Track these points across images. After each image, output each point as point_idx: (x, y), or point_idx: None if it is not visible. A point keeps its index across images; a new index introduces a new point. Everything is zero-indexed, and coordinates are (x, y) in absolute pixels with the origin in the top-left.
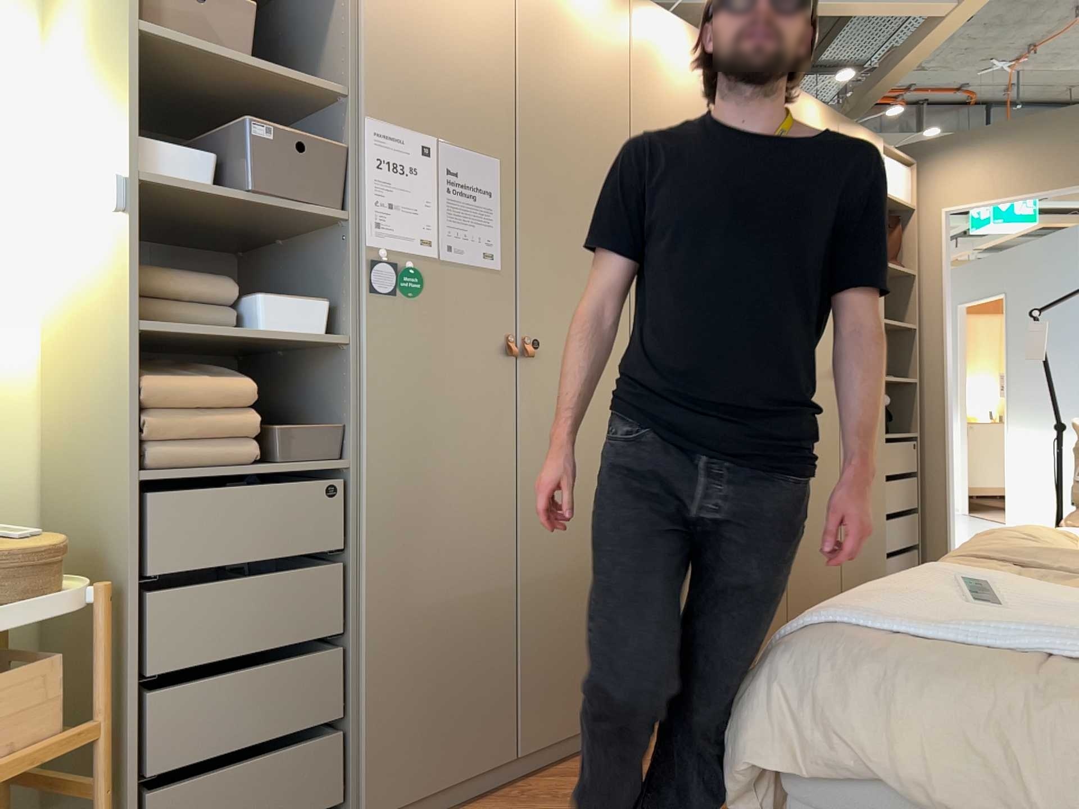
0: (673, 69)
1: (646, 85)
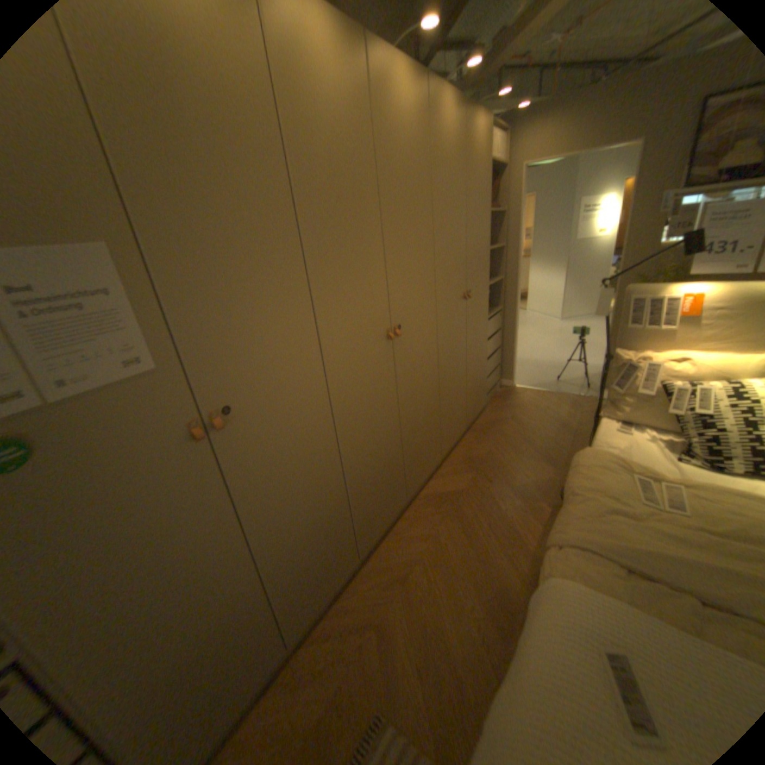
0: (320, 71)
1: (292, 98)
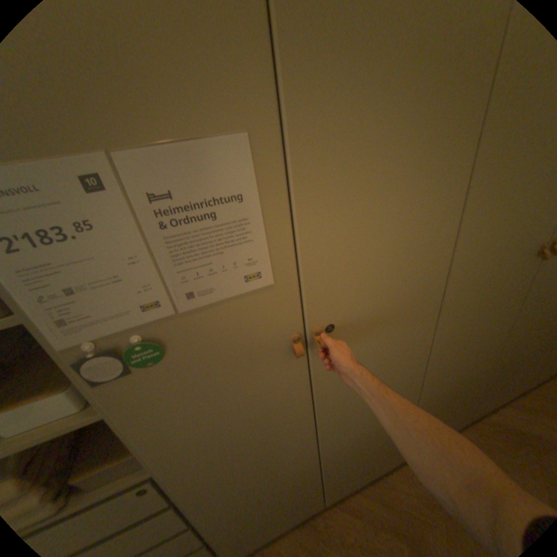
0: None
1: None
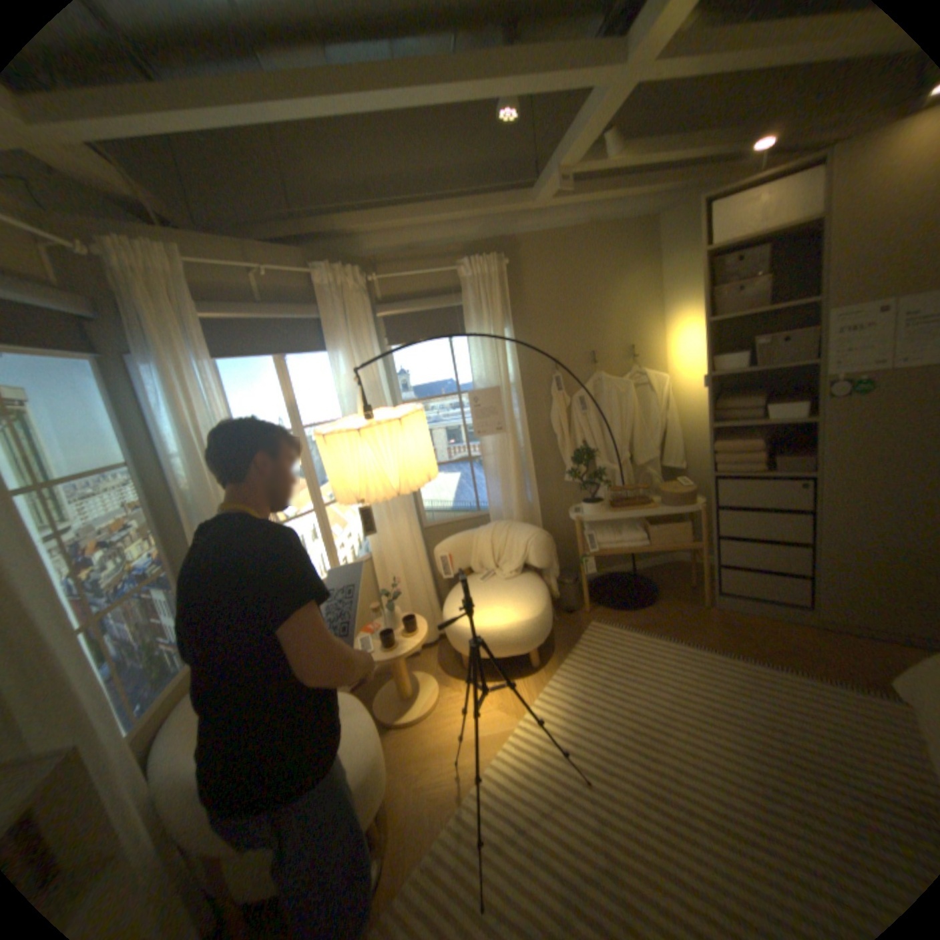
0: None
1: None
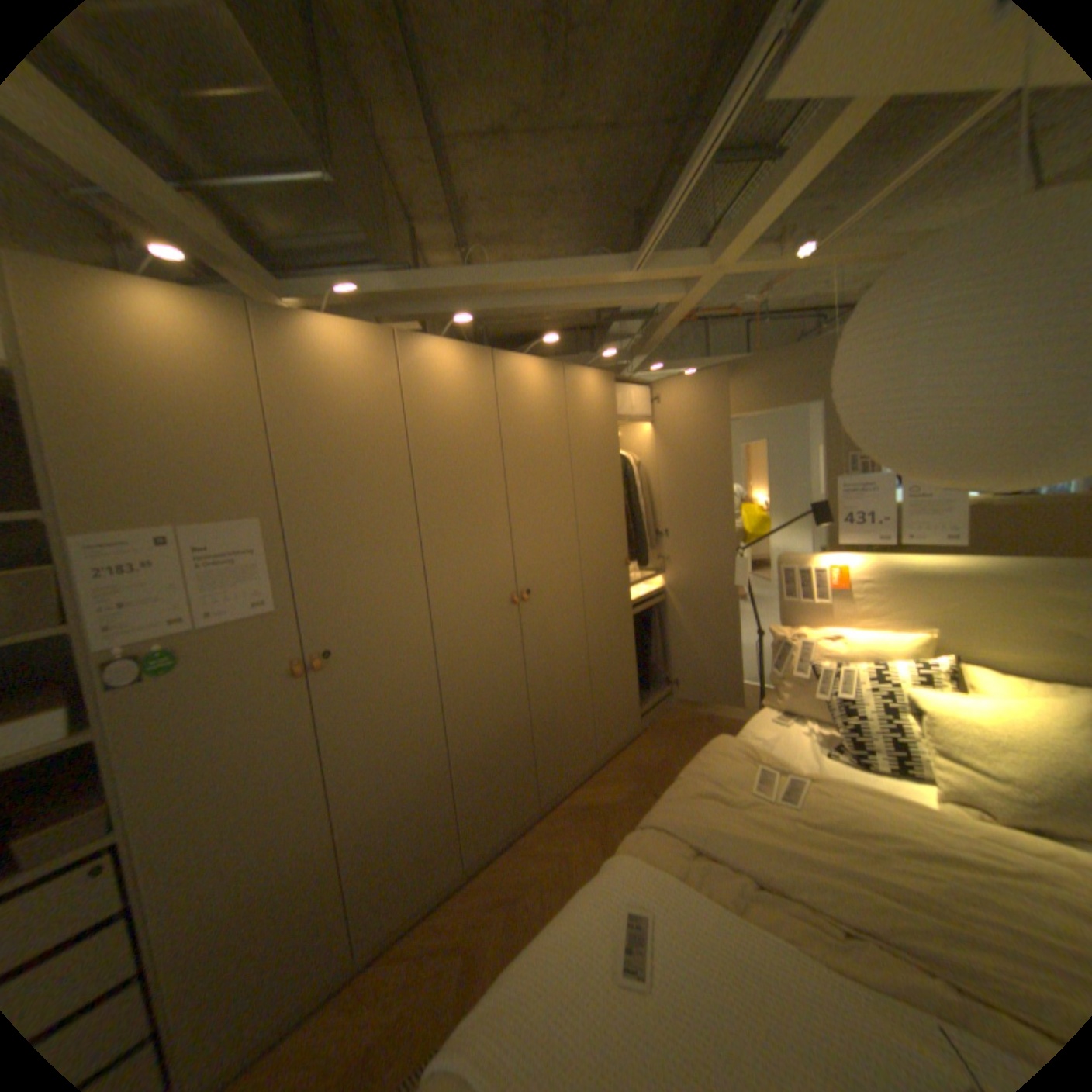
0: (447, 386)
1: (419, 408)
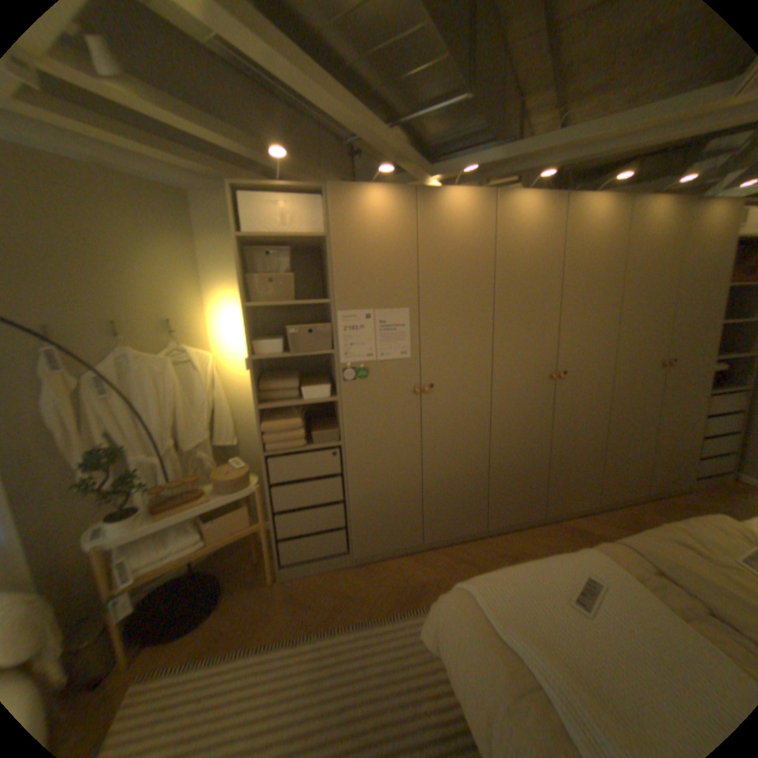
0: (528, 223)
1: (505, 240)
